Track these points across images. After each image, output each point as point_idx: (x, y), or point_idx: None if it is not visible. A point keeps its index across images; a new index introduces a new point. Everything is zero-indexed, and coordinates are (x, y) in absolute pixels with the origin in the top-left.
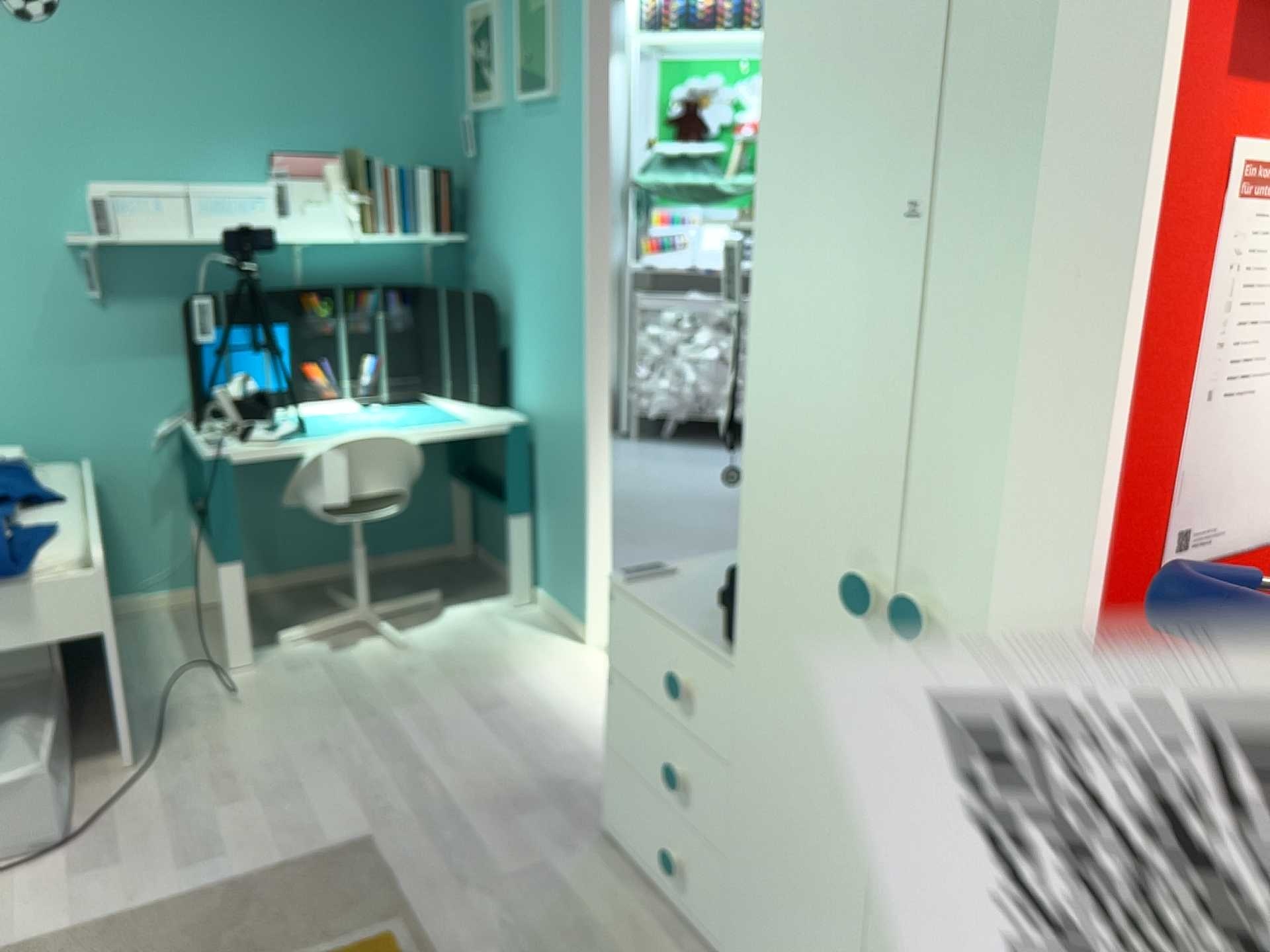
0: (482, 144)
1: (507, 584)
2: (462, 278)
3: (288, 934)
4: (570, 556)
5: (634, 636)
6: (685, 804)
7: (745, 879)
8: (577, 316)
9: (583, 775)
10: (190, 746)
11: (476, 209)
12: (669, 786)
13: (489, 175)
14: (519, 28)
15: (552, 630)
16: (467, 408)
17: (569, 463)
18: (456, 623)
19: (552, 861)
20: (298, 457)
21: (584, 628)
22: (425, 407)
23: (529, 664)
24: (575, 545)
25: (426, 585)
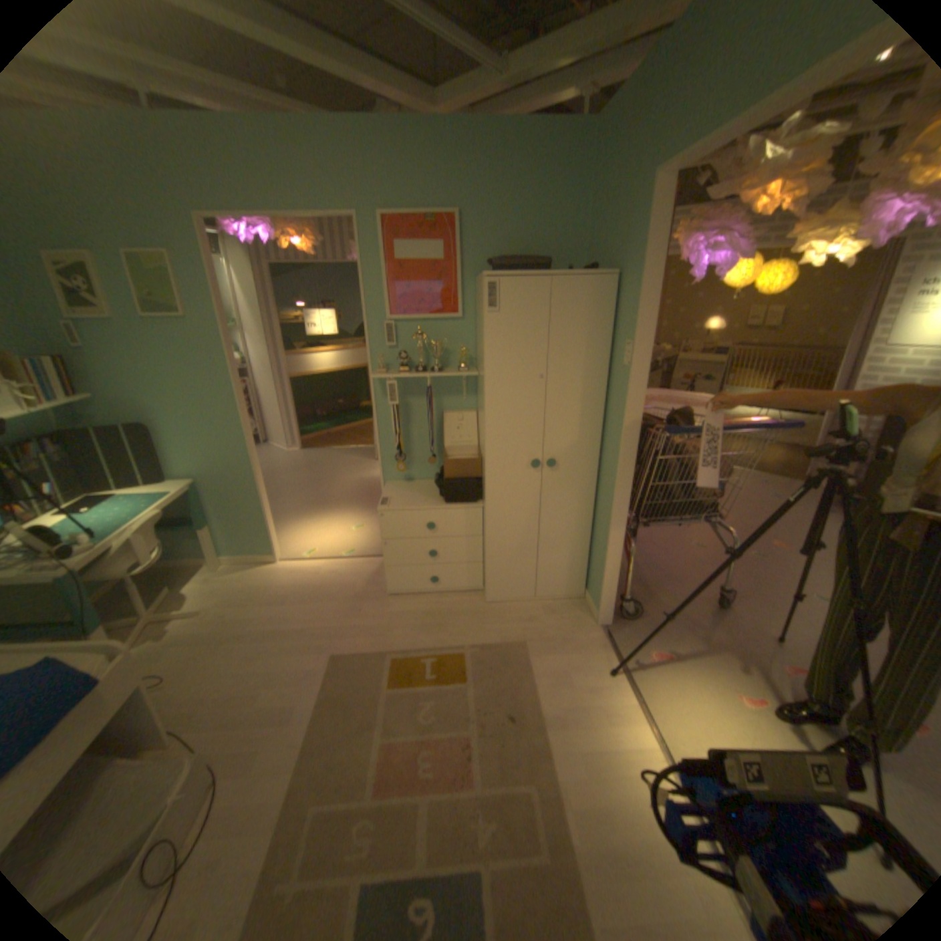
0: (85, 339)
1: (189, 567)
2: (76, 420)
3: (366, 687)
4: (250, 531)
5: (399, 521)
6: (435, 558)
7: (493, 551)
8: (232, 423)
9: (354, 590)
10: (181, 712)
11: (85, 377)
12: (431, 556)
13: (101, 358)
14: (133, 278)
15: (249, 567)
16: (143, 489)
17: (239, 491)
18: (198, 592)
19: (390, 610)
20: (110, 550)
21: (271, 556)
22: (115, 498)
23: (267, 581)
24: (254, 524)
25: (141, 592)
